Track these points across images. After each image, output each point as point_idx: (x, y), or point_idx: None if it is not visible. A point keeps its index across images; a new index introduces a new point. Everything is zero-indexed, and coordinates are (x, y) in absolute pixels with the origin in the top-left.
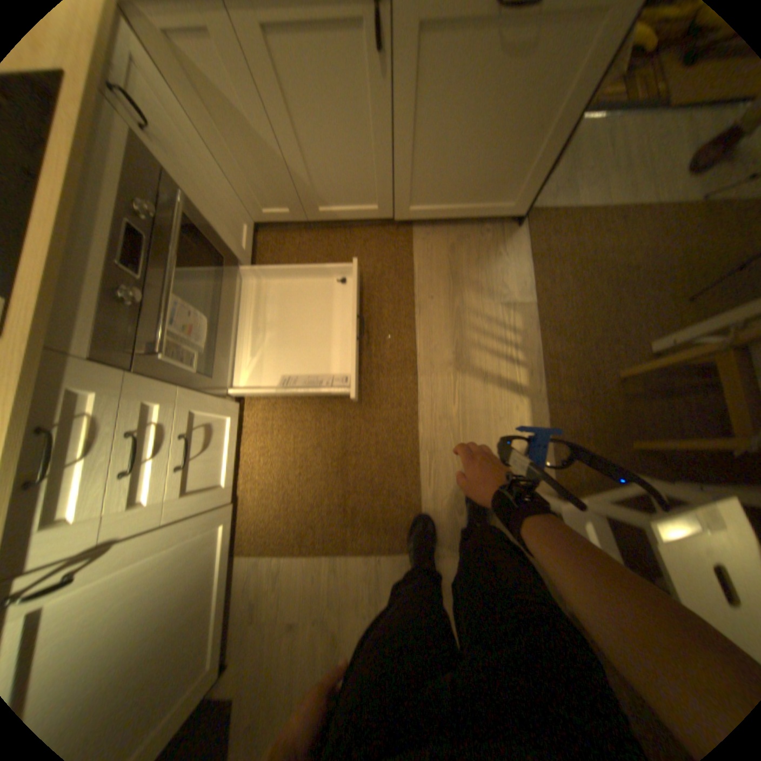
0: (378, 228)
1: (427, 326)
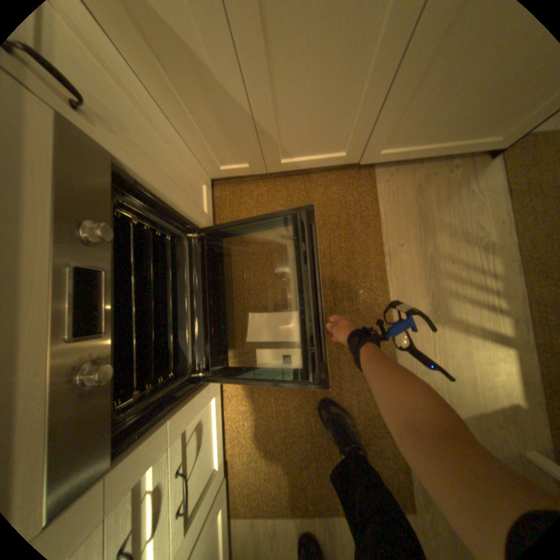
0: (338, 173)
1: (401, 279)
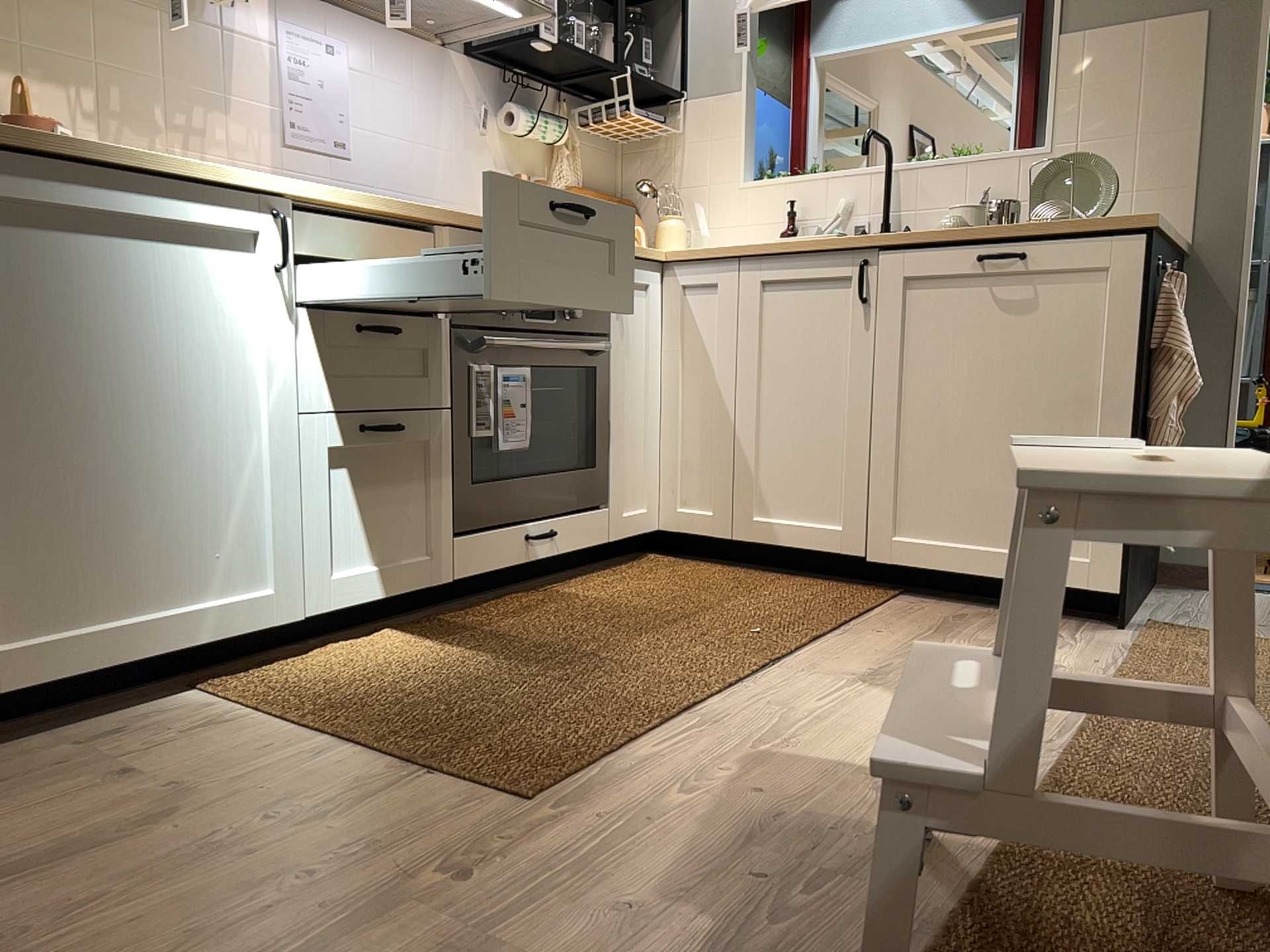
0: (841, 585)
1: (842, 640)
